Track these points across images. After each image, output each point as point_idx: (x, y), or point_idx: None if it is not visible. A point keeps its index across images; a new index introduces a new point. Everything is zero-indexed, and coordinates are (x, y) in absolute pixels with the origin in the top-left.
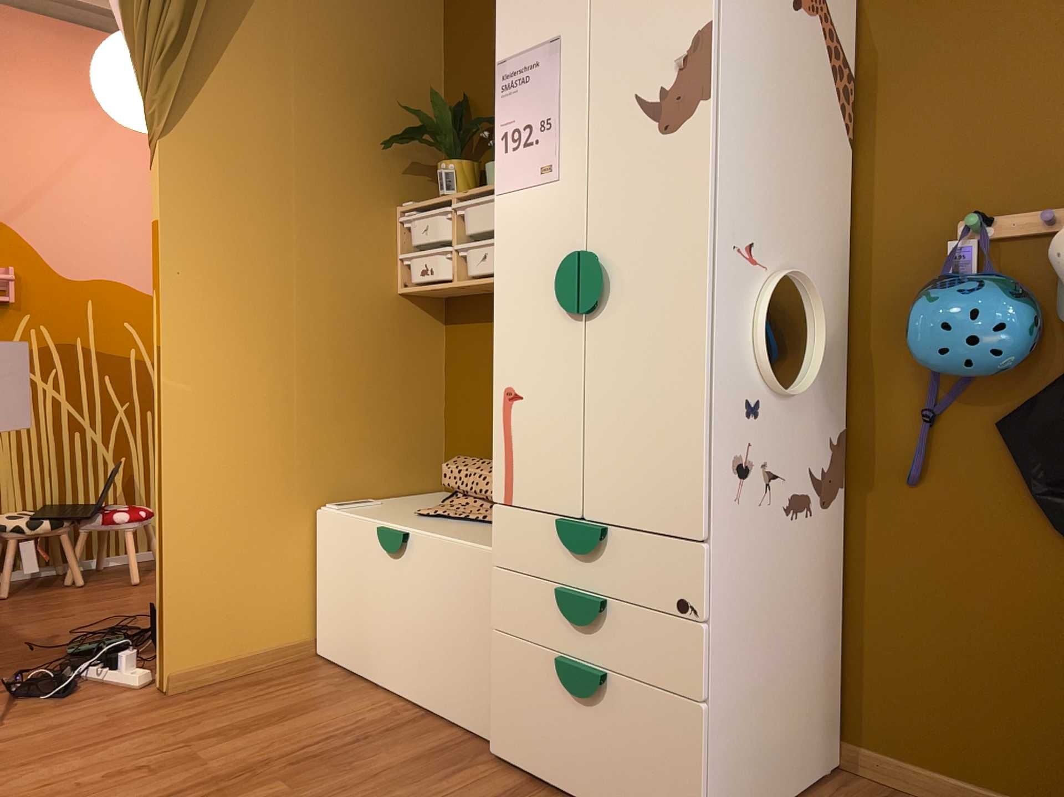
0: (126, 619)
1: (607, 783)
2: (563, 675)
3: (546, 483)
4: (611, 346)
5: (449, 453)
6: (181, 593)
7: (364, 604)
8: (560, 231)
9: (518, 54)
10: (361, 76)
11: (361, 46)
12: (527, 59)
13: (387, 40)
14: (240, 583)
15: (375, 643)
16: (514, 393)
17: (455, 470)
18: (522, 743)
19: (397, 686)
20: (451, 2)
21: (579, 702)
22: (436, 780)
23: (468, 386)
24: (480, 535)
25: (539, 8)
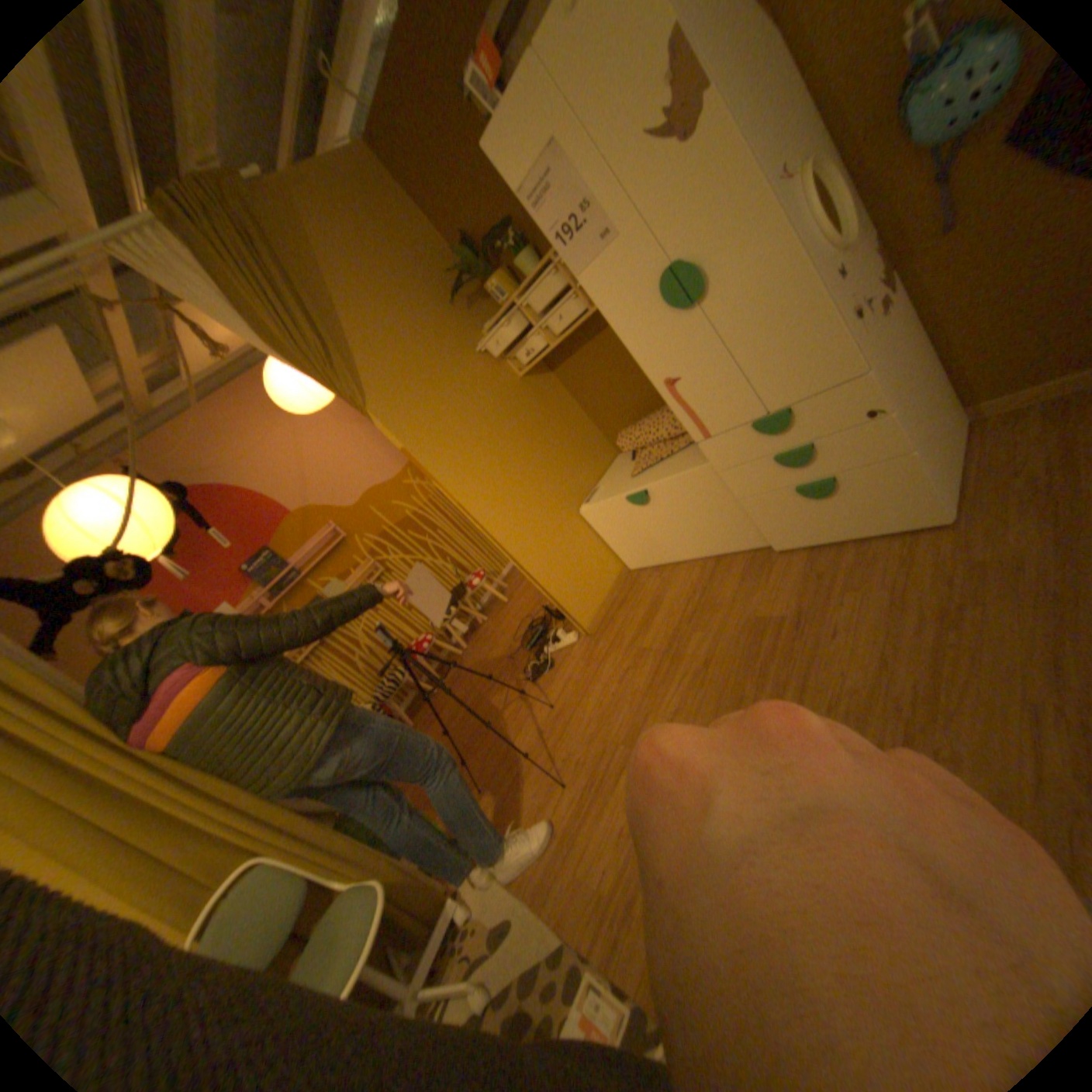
0: (528, 617)
1: (866, 521)
2: (806, 492)
3: (730, 410)
4: (729, 306)
5: (607, 432)
6: (562, 592)
7: (642, 533)
8: (644, 263)
9: (528, 172)
10: (403, 272)
11: (387, 253)
12: (537, 169)
13: (394, 235)
14: (578, 568)
15: (663, 544)
16: (674, 377)
17: (628, 438)
18: (795, 534)
19: (691, 554)
20: (399, 173)
21: (824, 498)
22: (765, 579)
23: (593, 391)
24: (685, 460)
25: (521, 124)
